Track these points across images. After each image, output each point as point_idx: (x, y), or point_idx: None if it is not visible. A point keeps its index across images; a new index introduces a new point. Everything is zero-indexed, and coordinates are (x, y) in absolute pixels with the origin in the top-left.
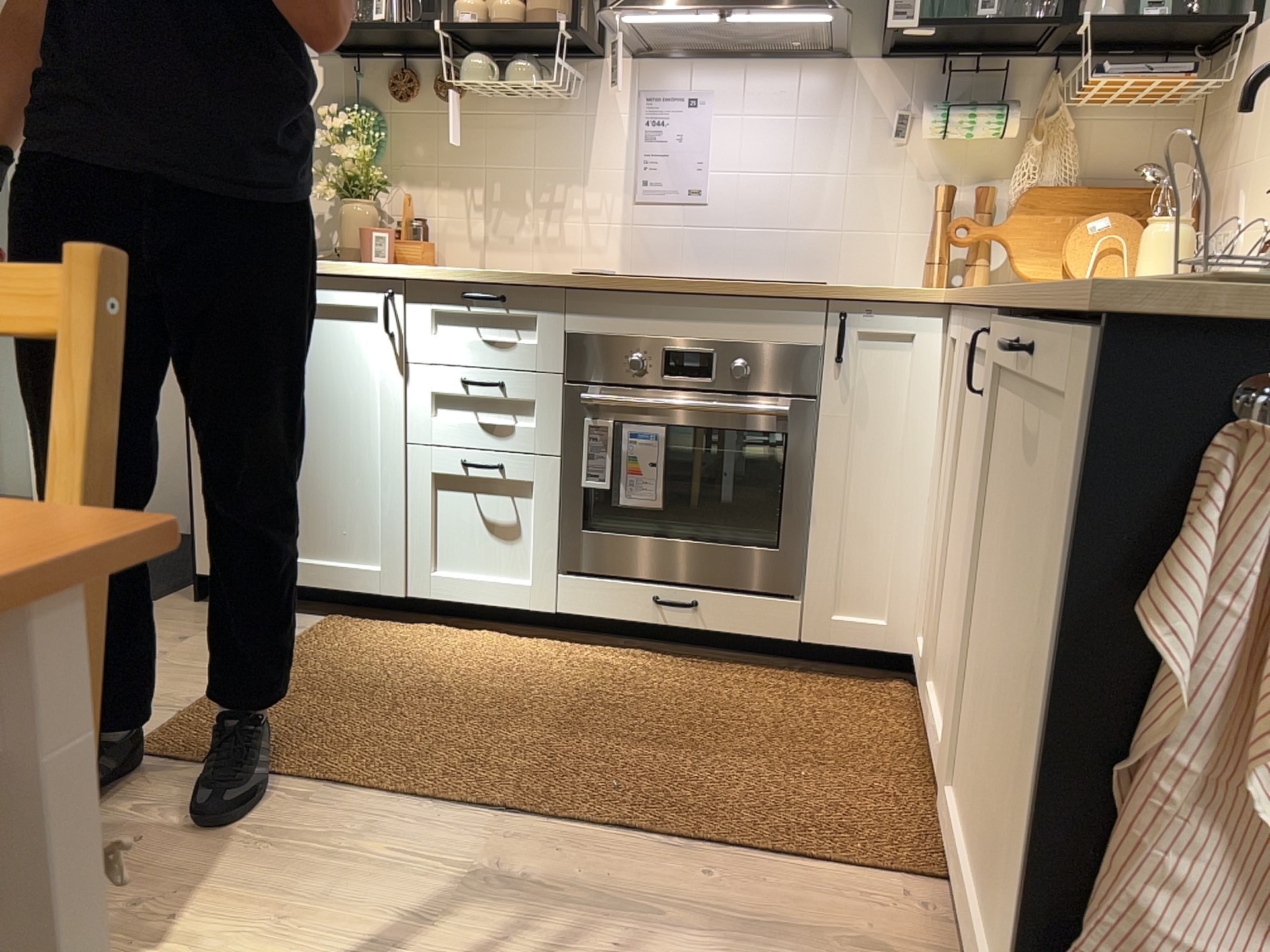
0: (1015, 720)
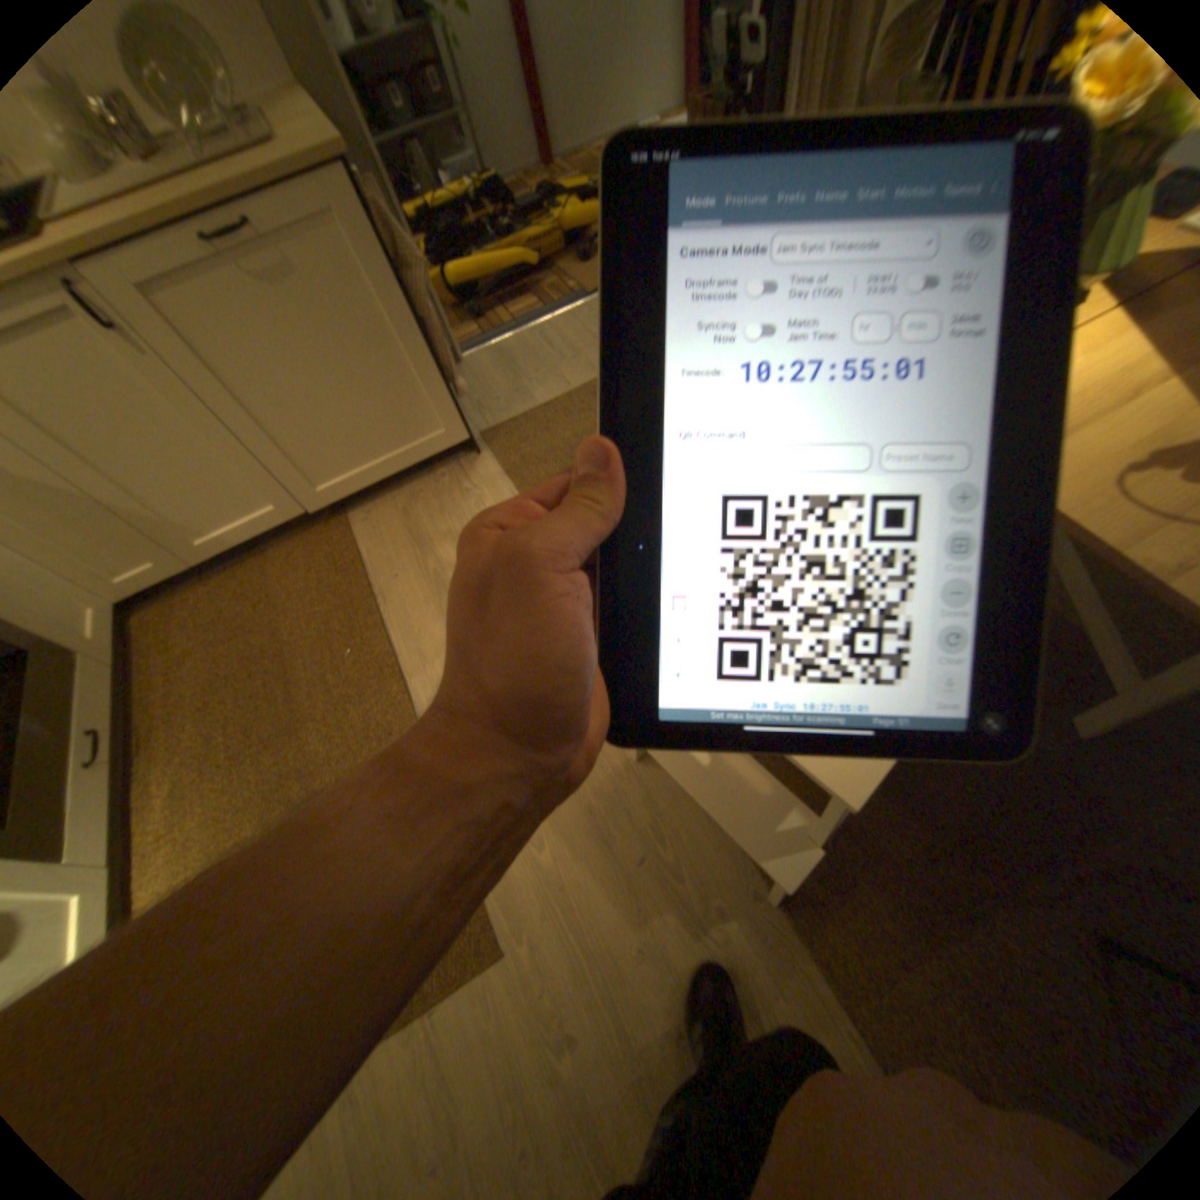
0: (370, 372)
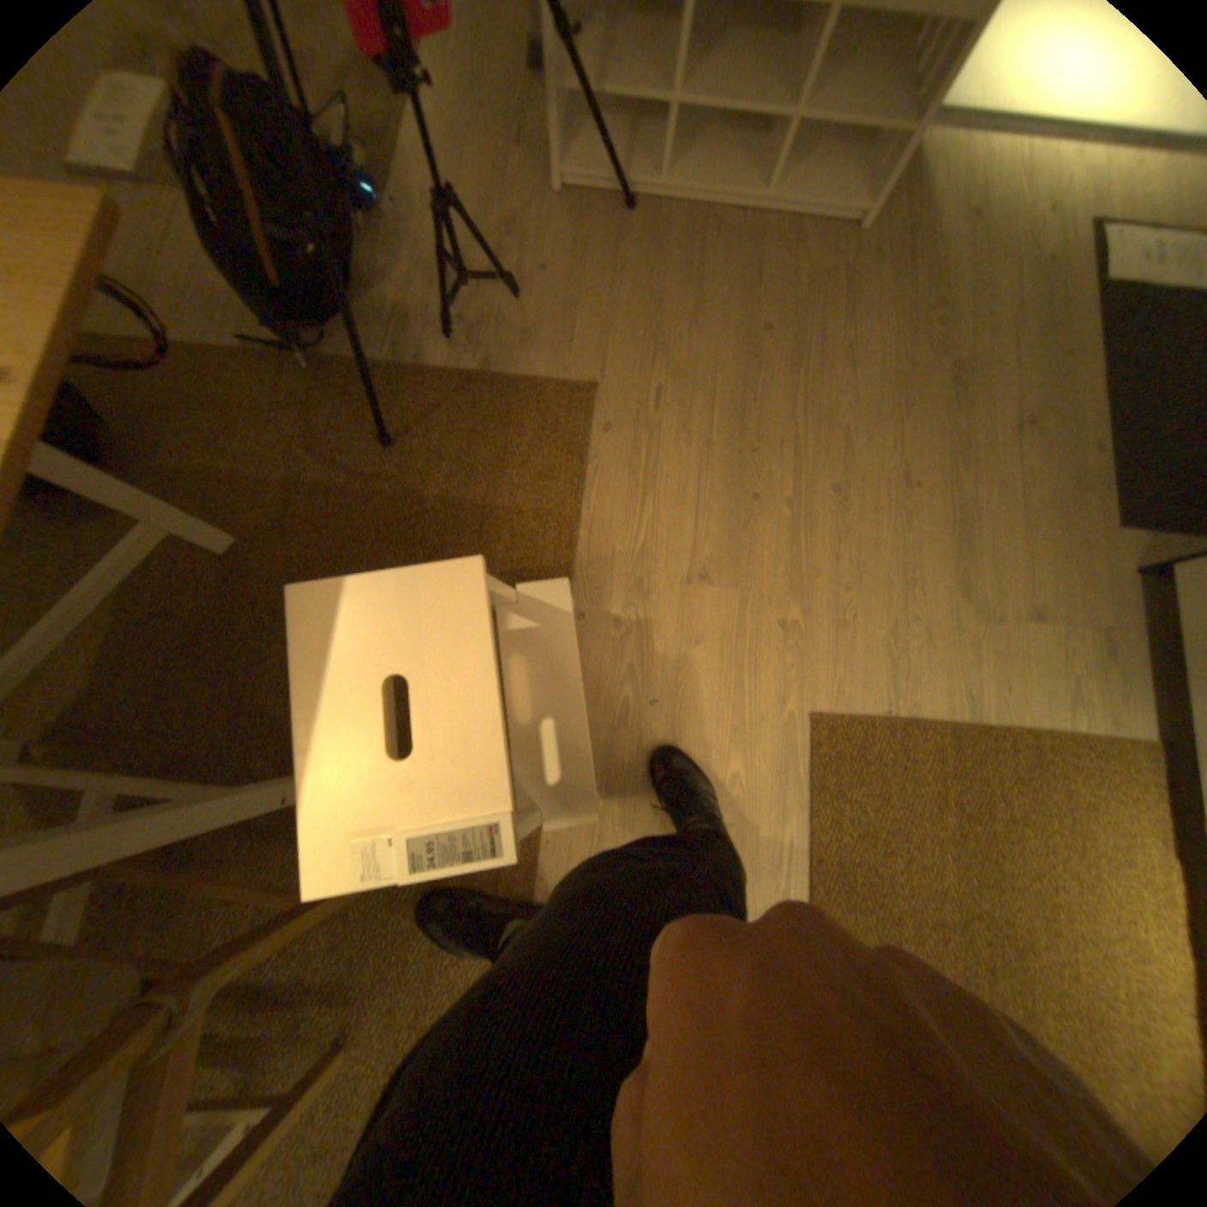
0: None
